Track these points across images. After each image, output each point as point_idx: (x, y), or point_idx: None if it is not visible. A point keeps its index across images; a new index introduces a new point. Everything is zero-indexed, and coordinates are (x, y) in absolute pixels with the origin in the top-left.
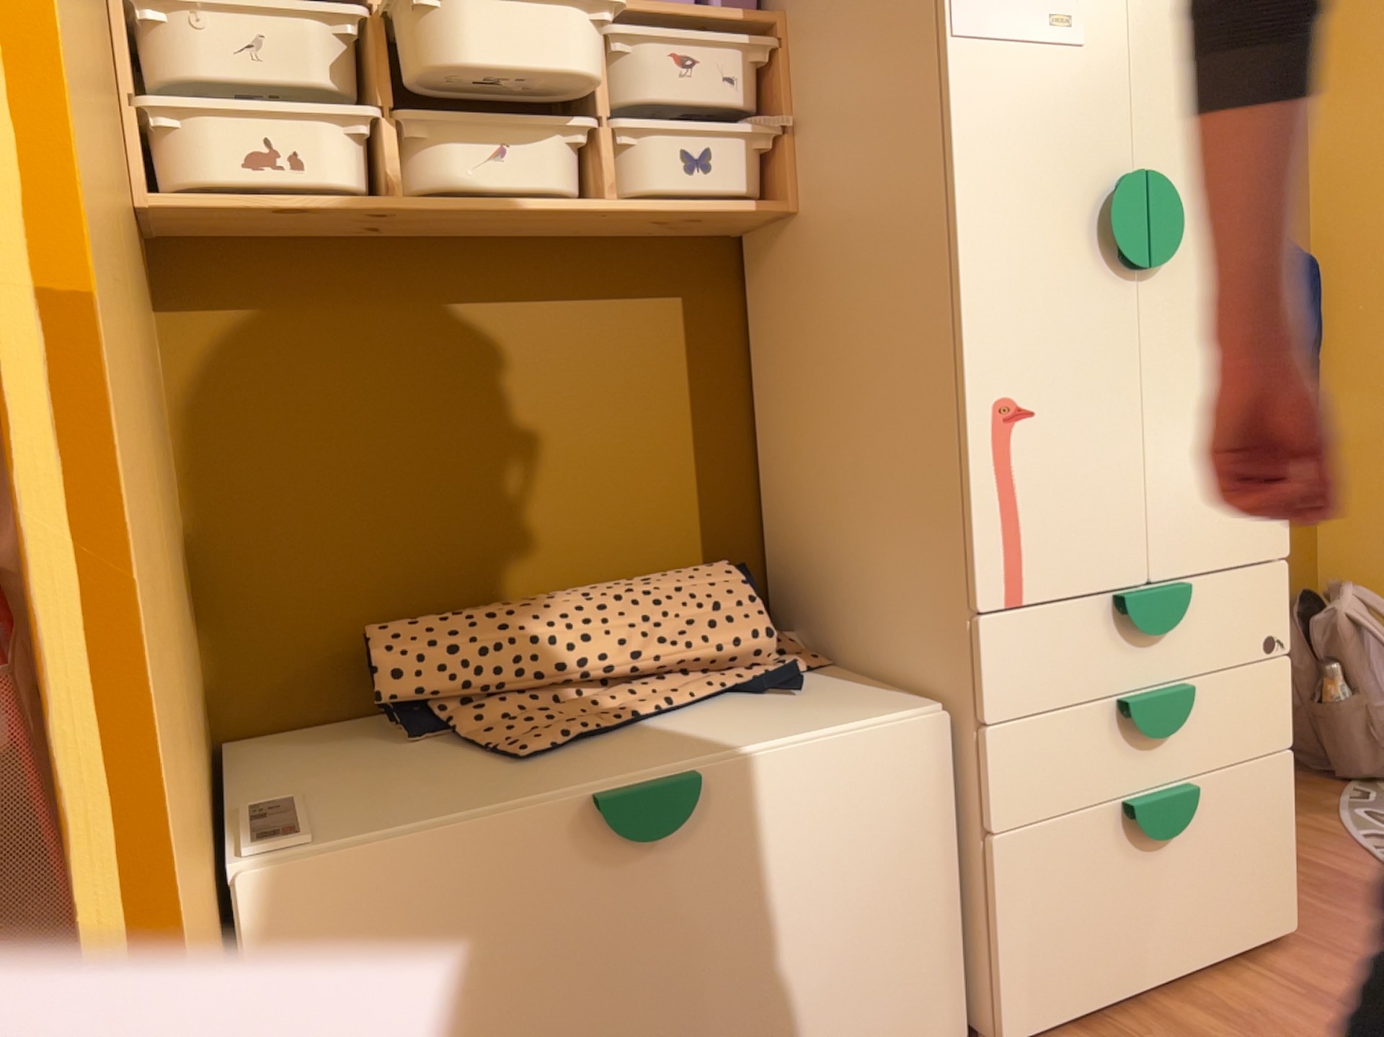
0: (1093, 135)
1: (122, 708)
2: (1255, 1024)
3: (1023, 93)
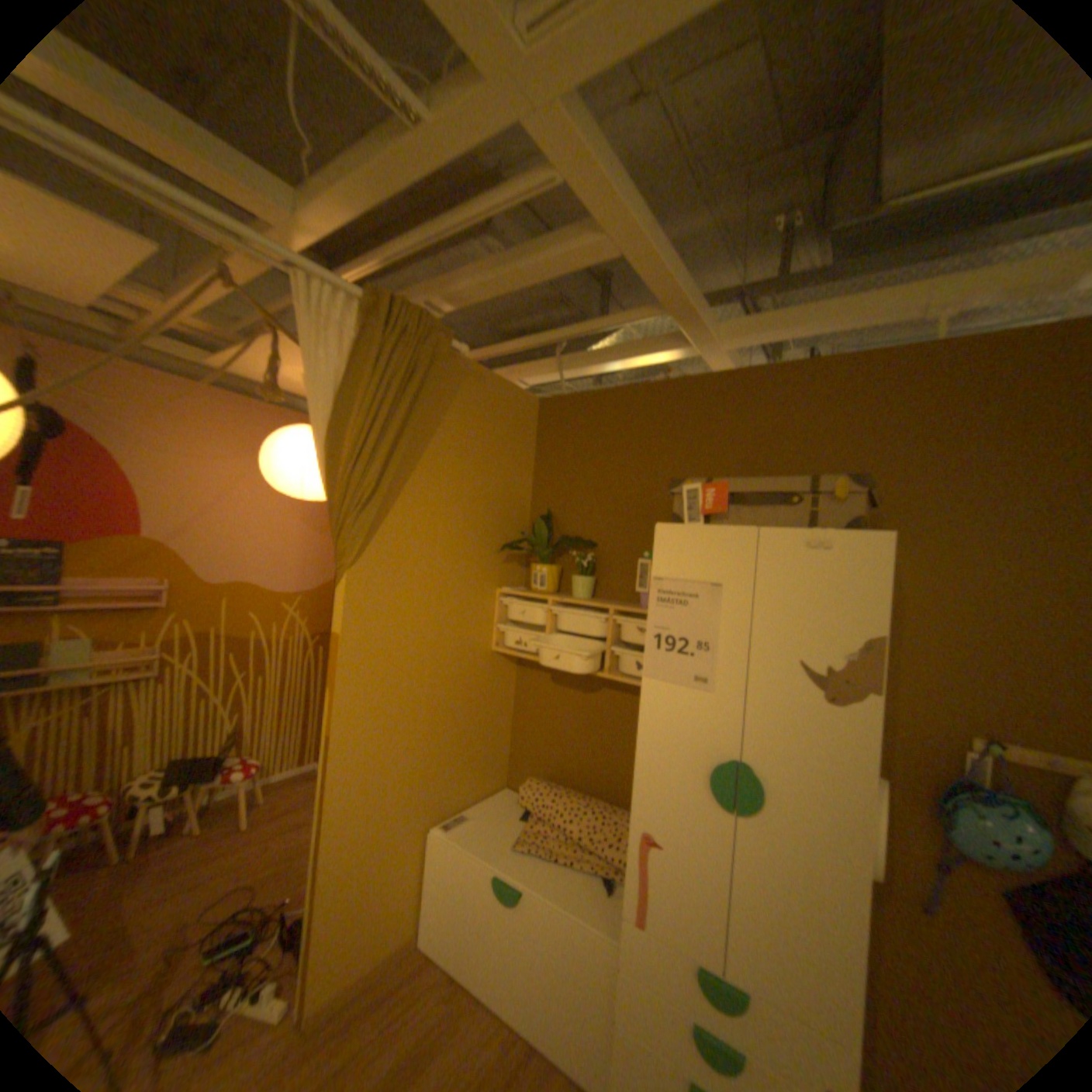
0: (713, 735)
1: (326, 800)
2: None
3: (676, 707)
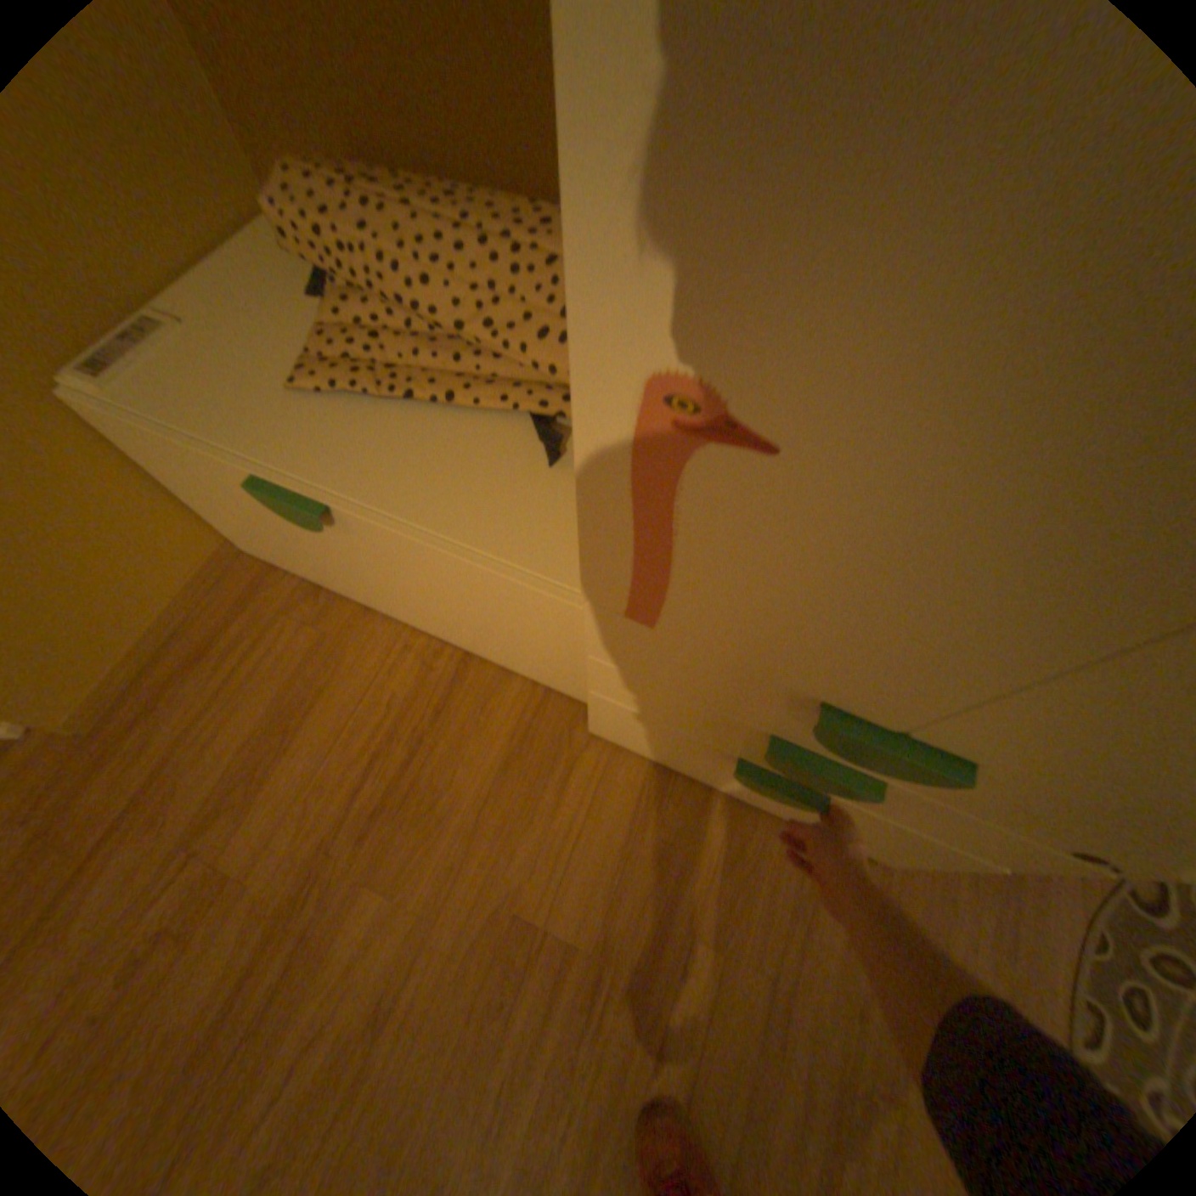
0: None
1: None
2: (734, 867)
3: None
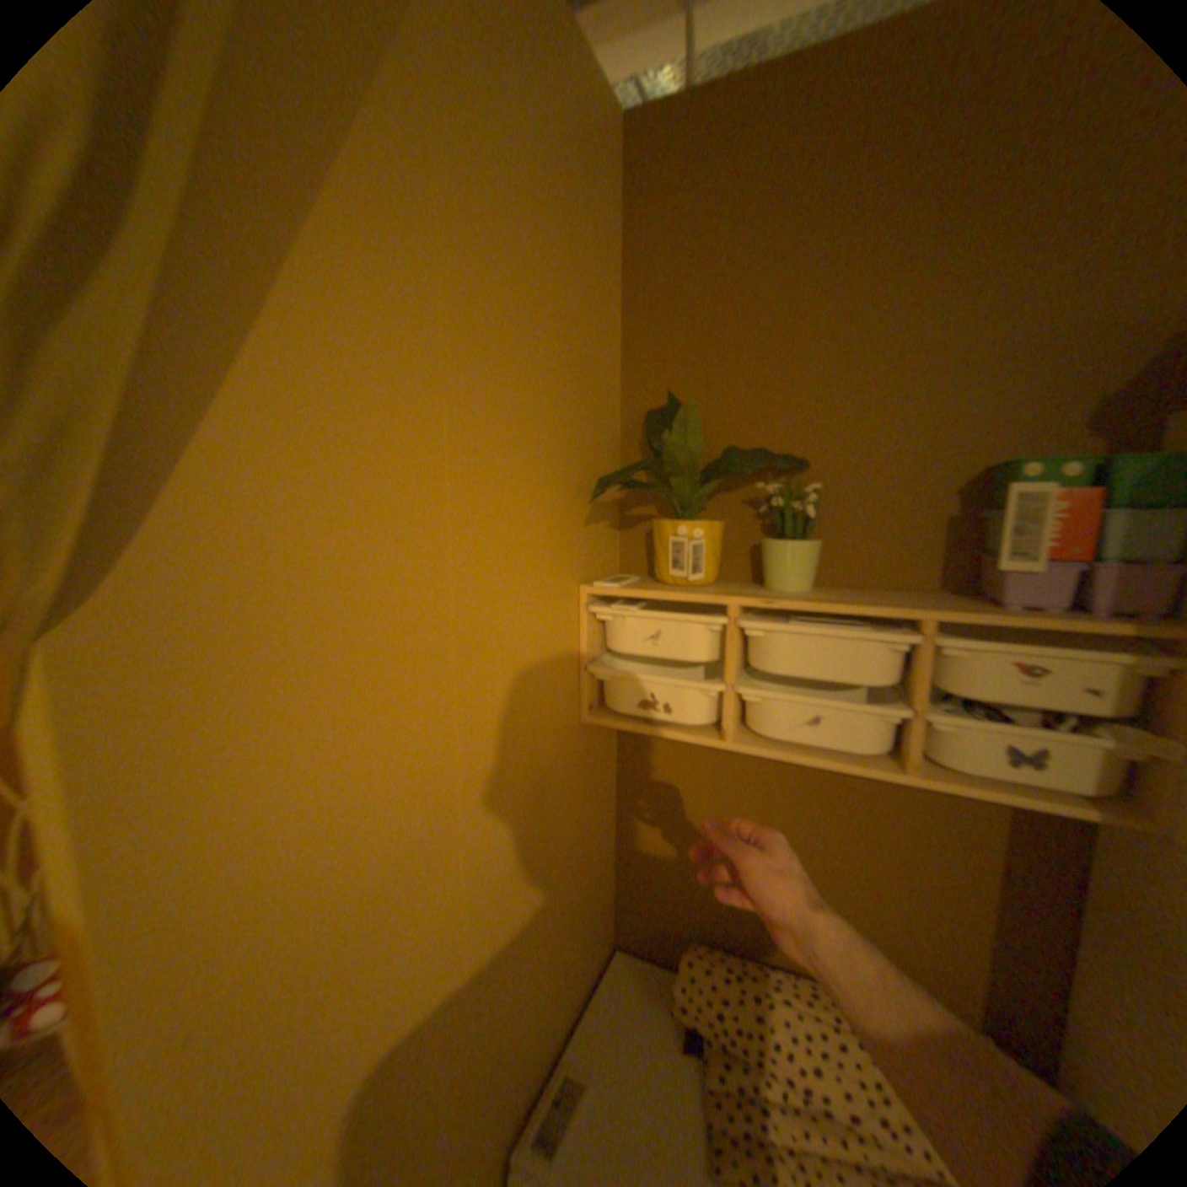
0: None
1: None
2: None
3: None
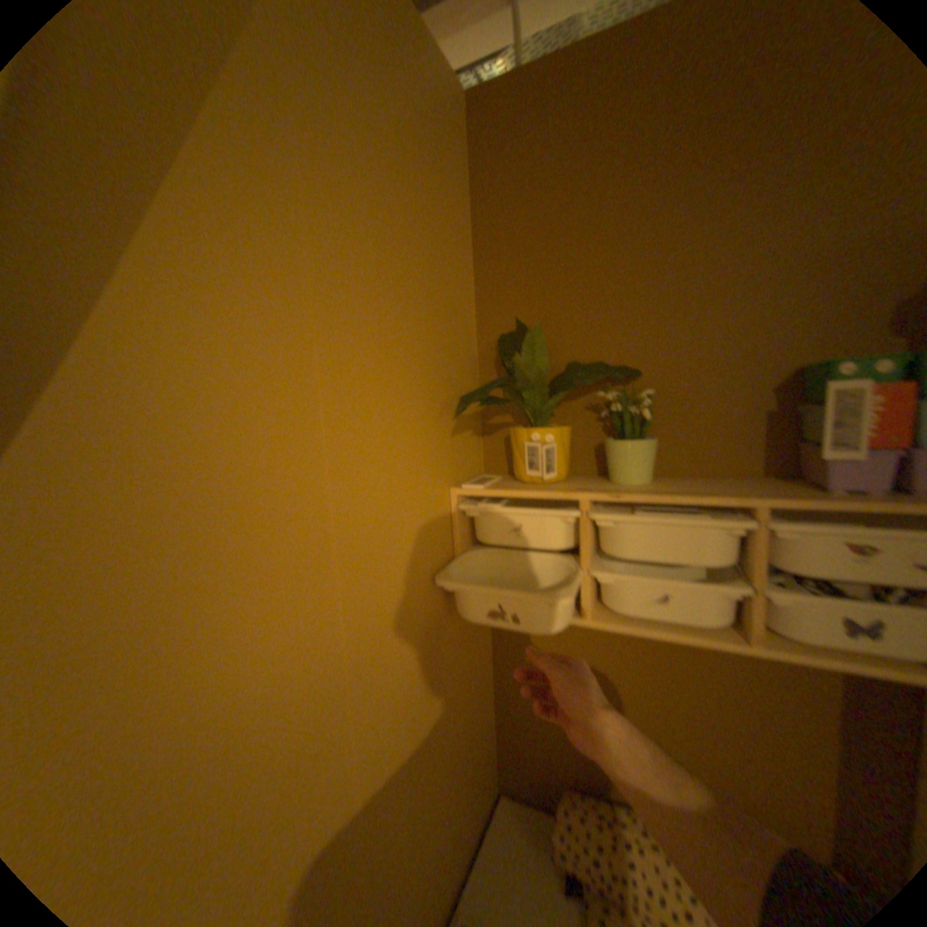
0: None
1: None
2: None
3: None
